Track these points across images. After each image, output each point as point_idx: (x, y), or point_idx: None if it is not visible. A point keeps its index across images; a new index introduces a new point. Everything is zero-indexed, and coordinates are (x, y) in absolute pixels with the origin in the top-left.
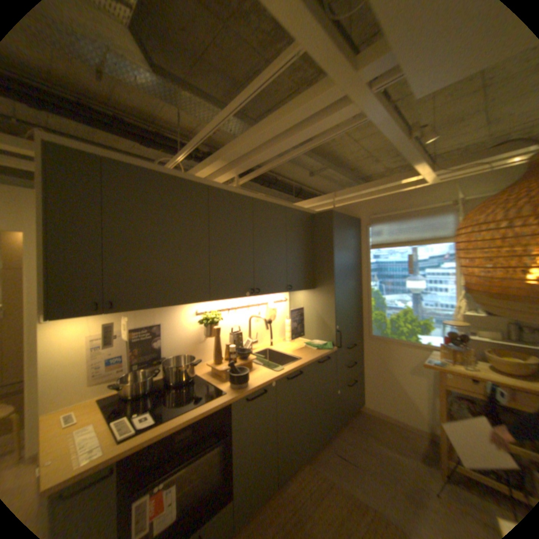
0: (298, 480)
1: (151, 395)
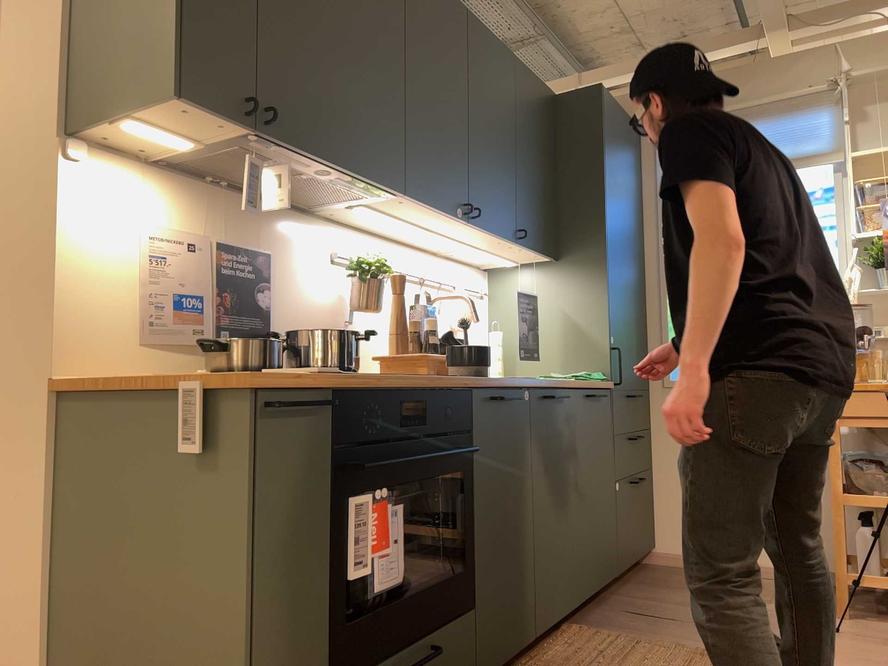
0: (563, 641)
1: None
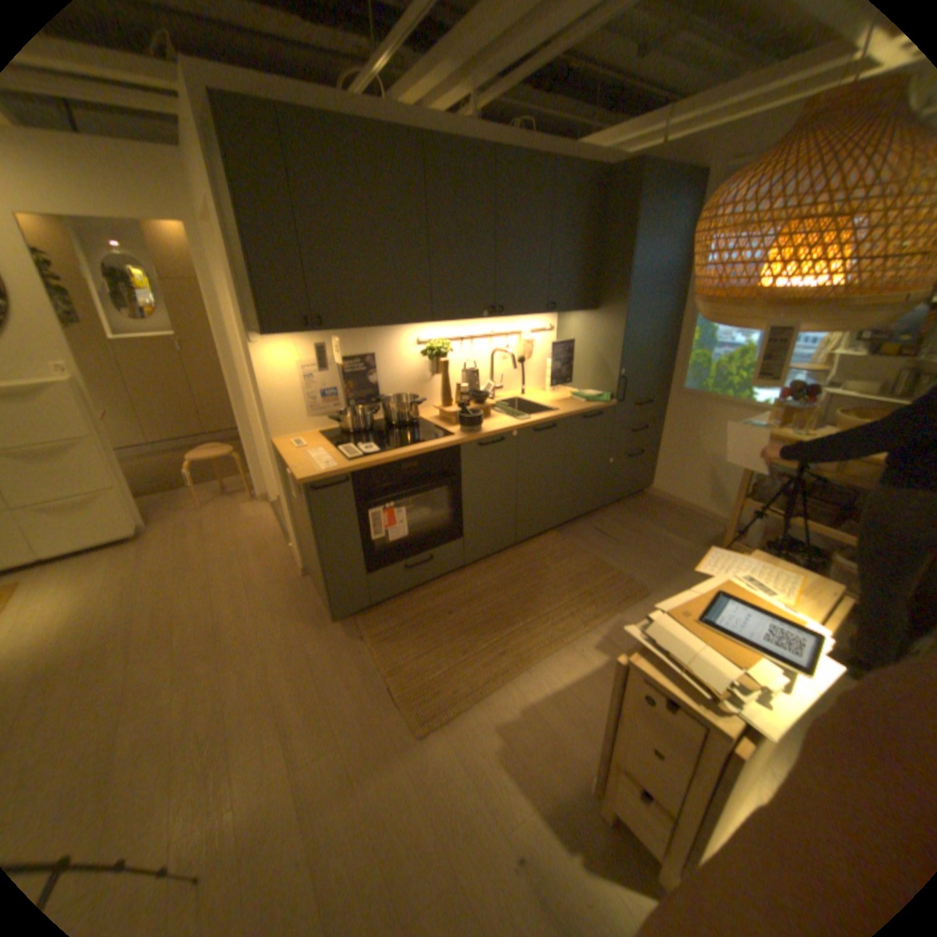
0: (539, 542)
1: (373, 433)
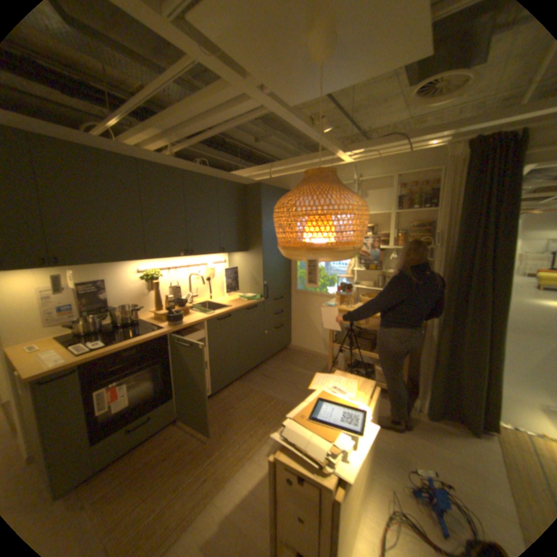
0: (228, 391)
1: (101, 334)
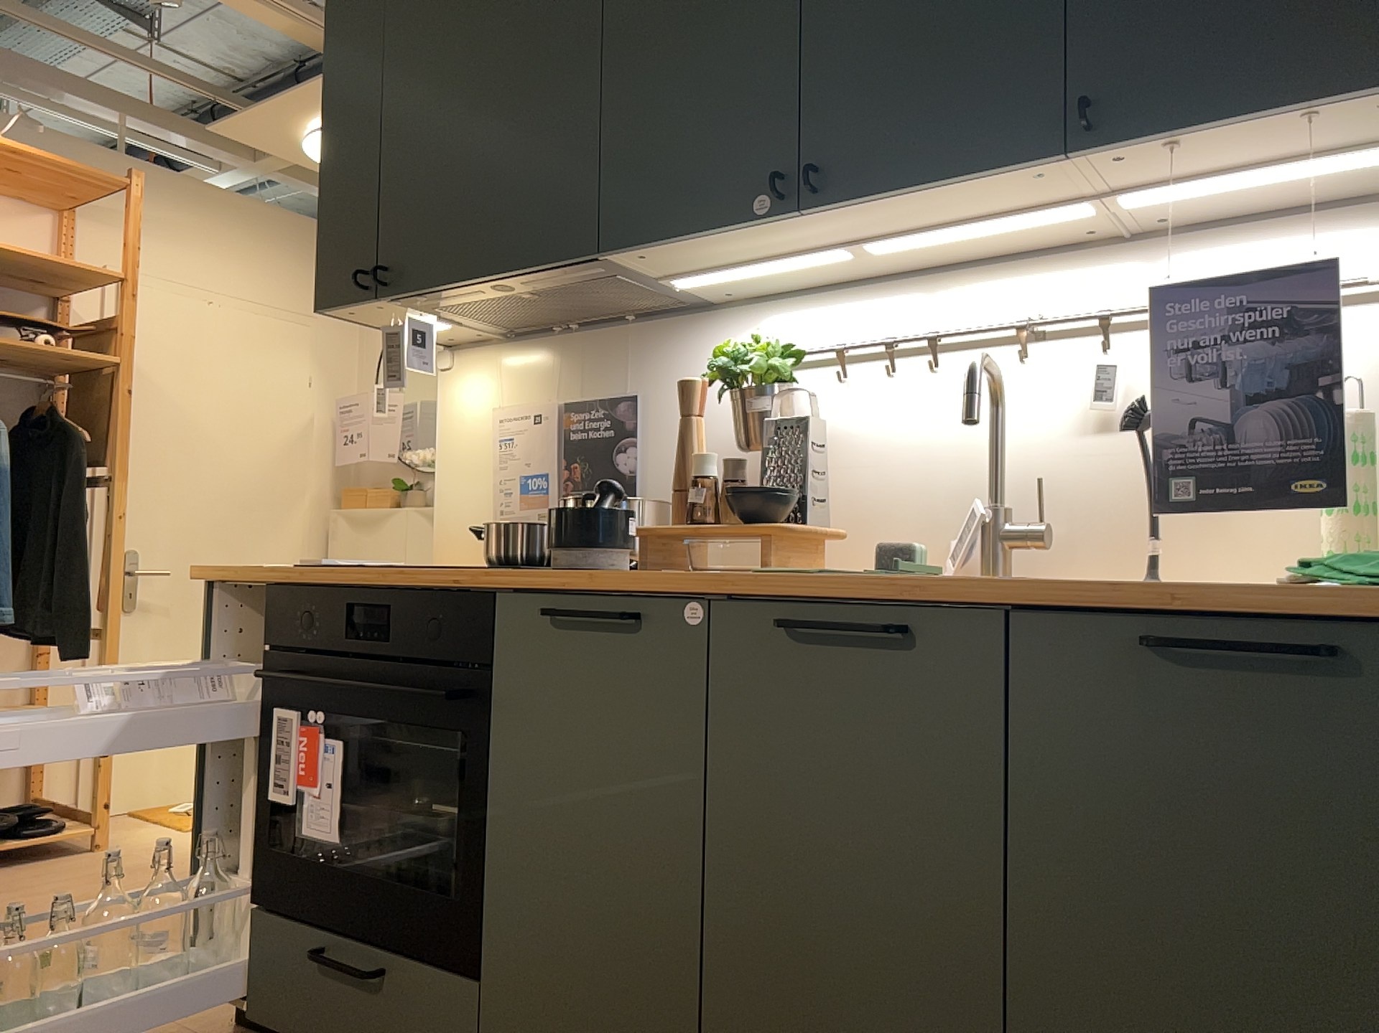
0: None
1: None
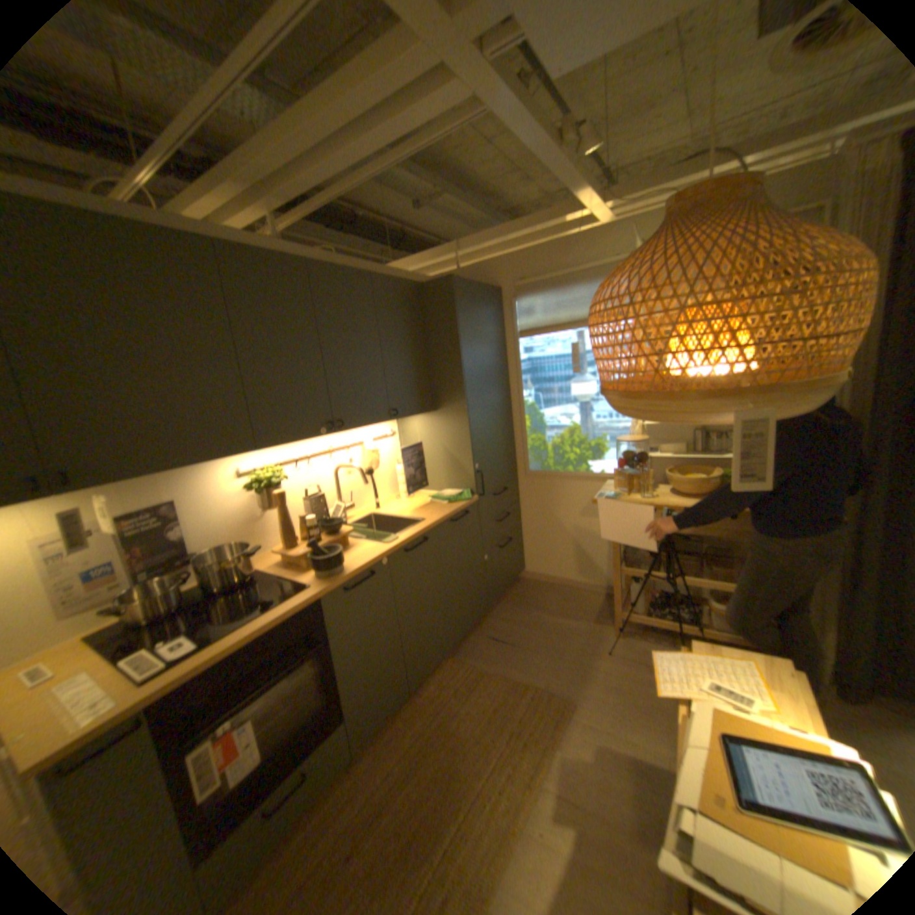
0: (436, 680)
1: (183, 612)
